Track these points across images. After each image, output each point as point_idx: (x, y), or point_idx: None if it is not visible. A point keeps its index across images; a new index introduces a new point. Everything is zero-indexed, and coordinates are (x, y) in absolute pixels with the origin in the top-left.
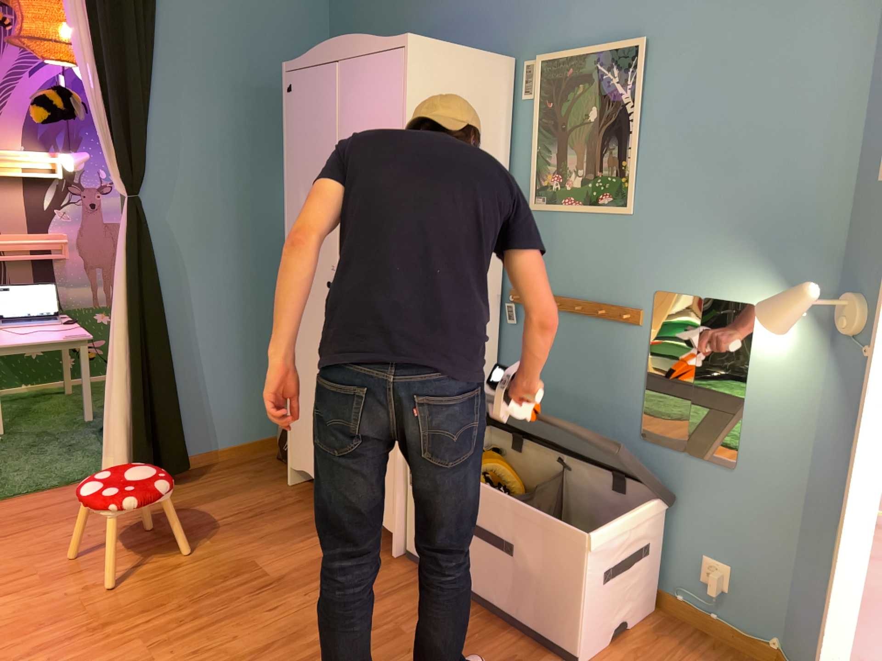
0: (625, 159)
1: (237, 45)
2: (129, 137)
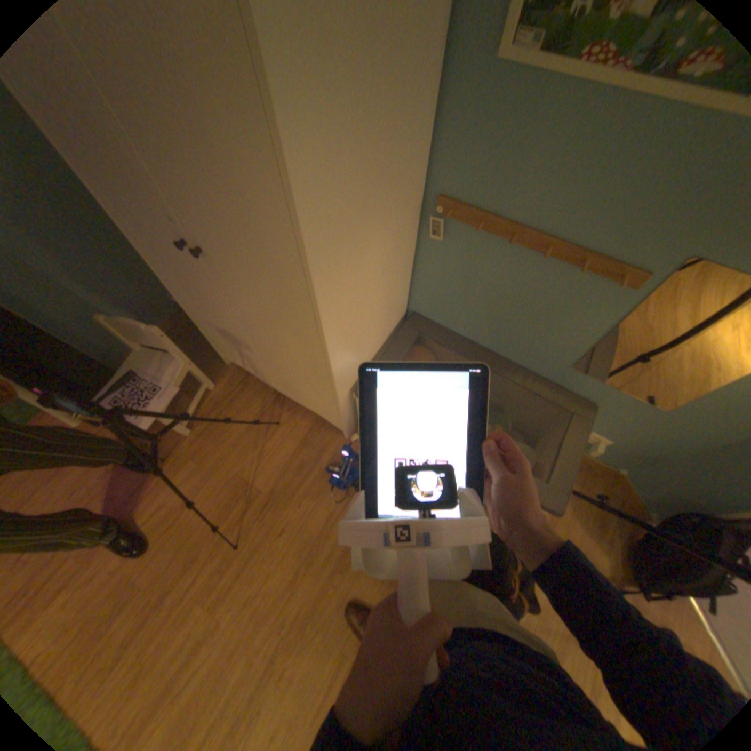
0: None
1: None
2: None
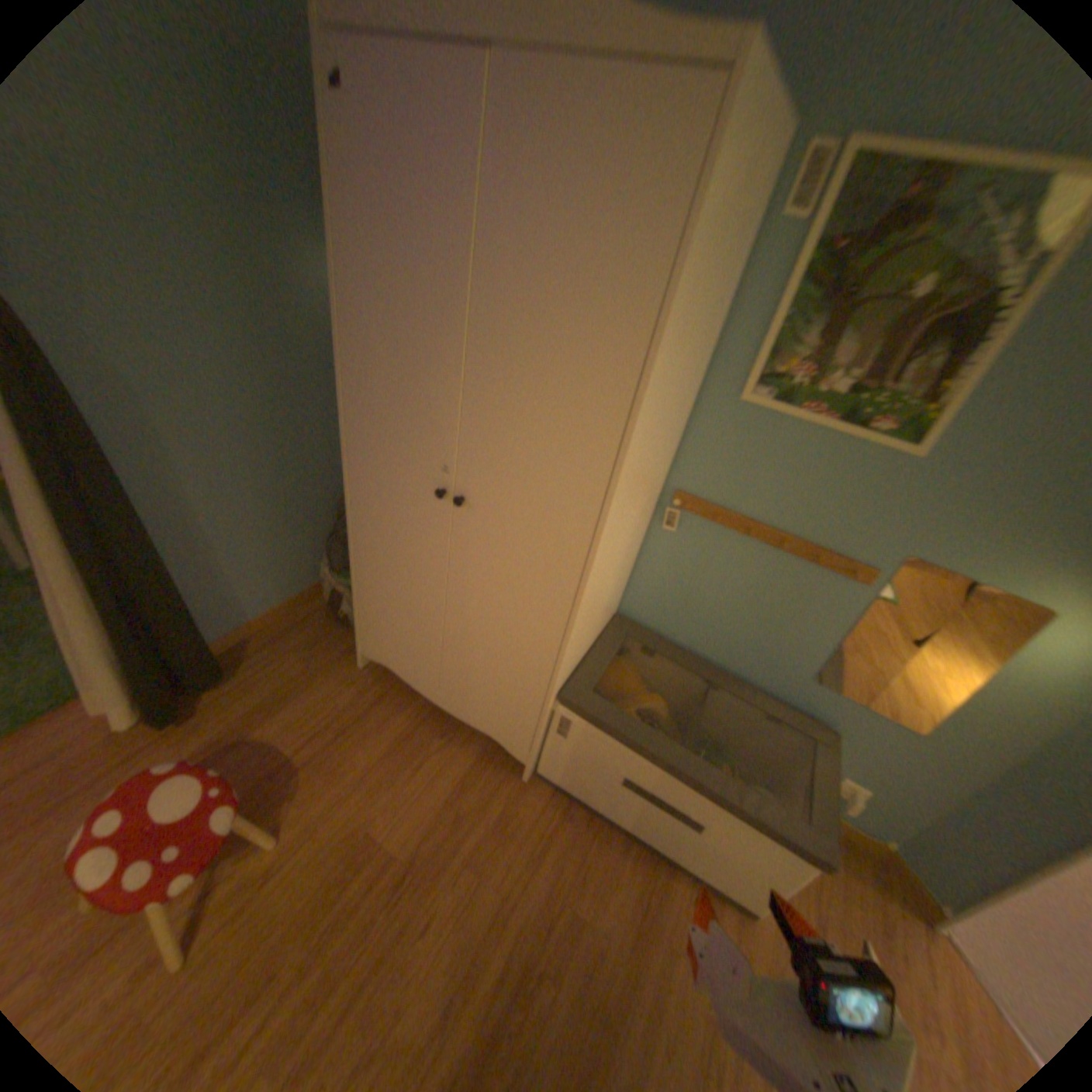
0: (957, 377)
1: None
2: None
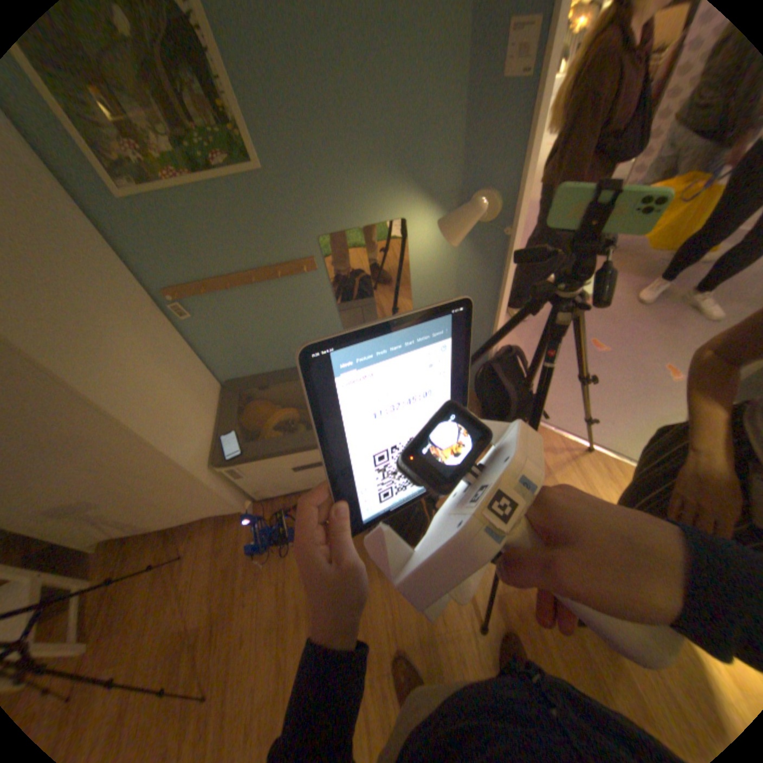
0: (219, 96)
1: None
2: None
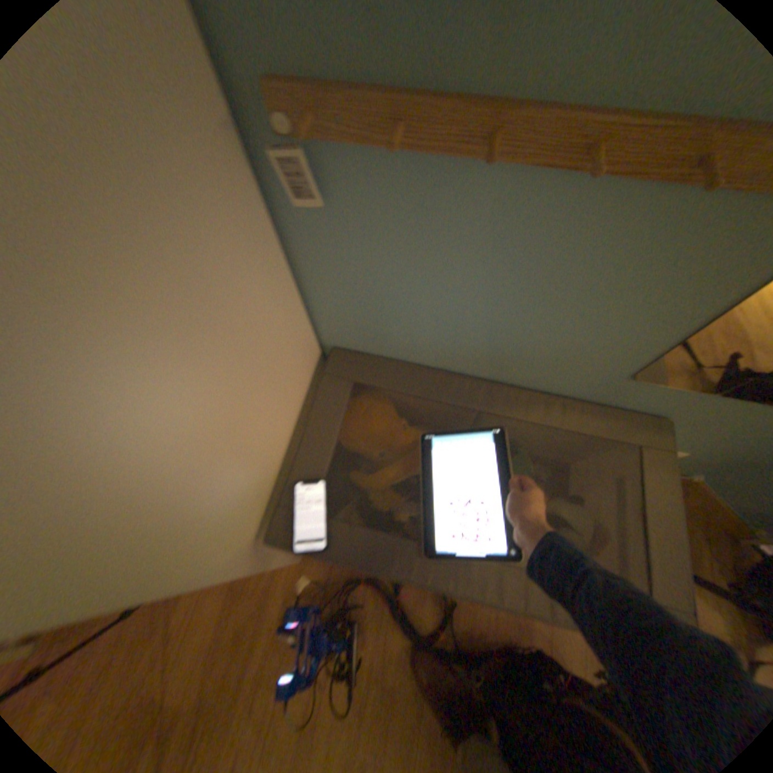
0: None
1: None
2: None
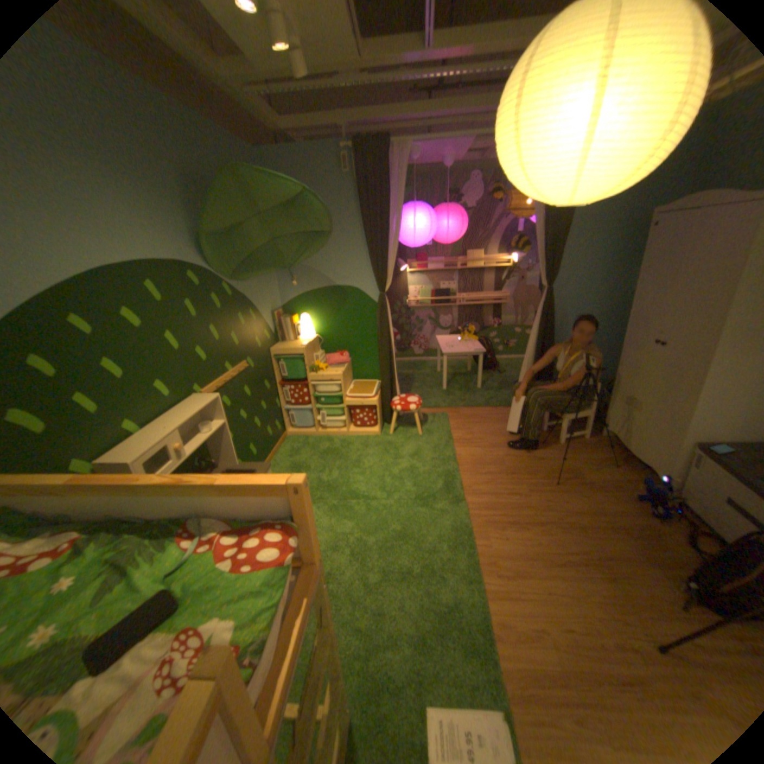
0: None
1: (623, 195)
2: (552, 260)
